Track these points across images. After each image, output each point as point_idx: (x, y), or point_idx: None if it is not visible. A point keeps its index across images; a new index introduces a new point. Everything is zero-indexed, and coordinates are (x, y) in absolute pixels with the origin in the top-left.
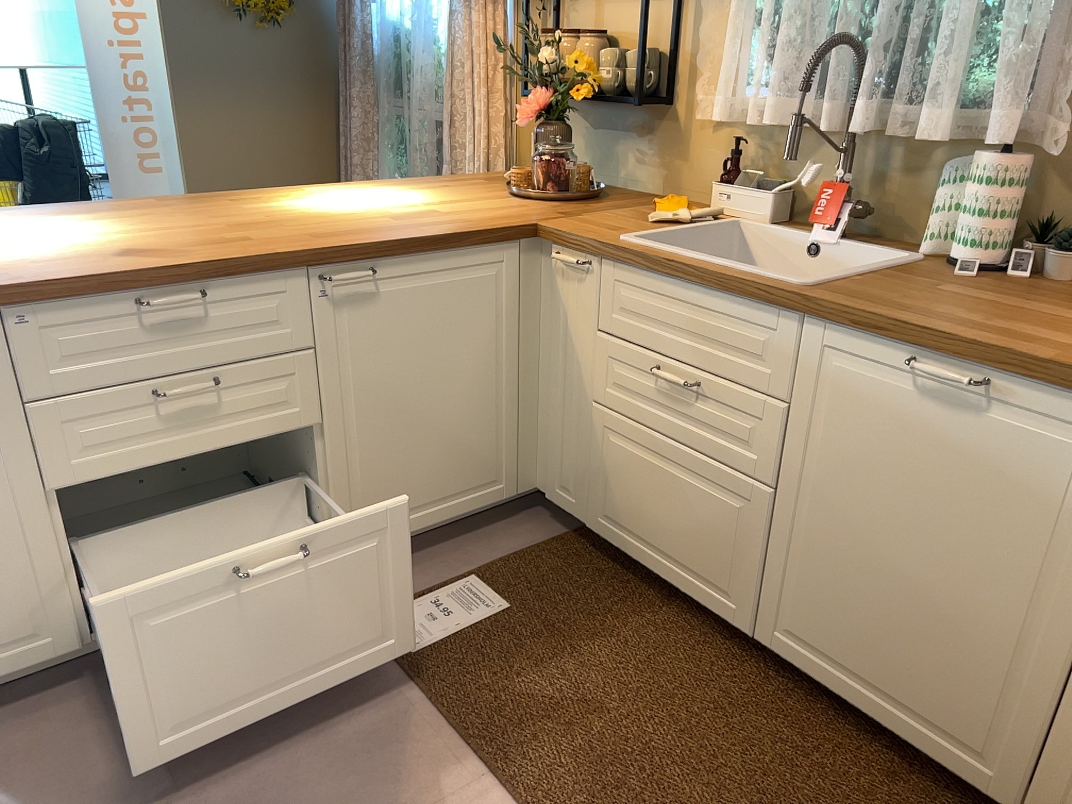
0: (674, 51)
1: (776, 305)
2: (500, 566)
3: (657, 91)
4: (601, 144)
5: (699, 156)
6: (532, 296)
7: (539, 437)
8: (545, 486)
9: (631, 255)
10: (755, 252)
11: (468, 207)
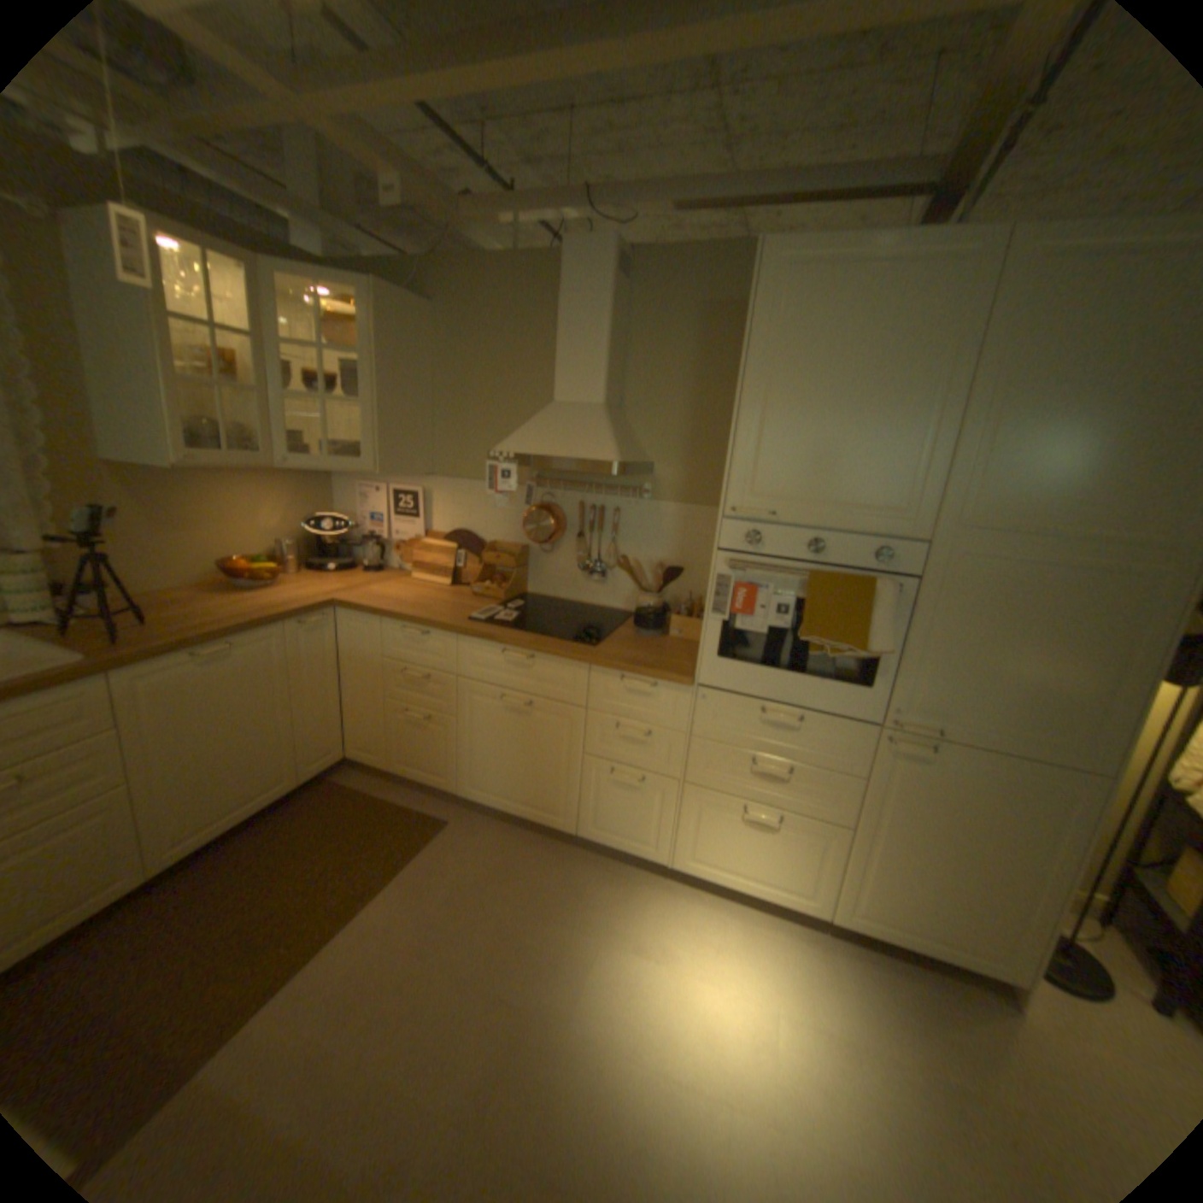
0: None
1: (88, 679)
2: None
3: None
4: None
5: None
6: None
7: None
8: None
9: None
10: None
11: None
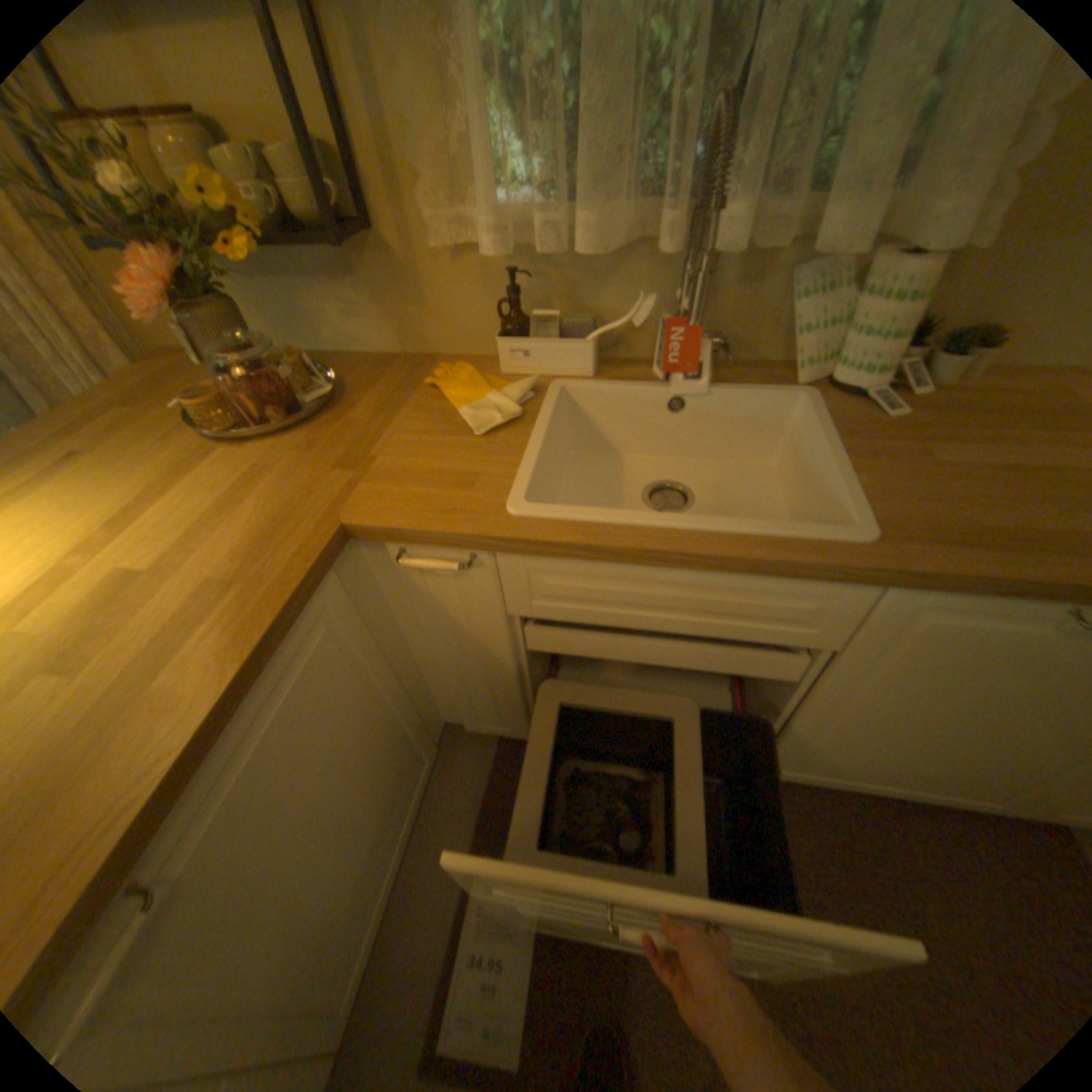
0: (343, 126)
1: (862, 582)
2: (484, 841)
3: (338, 202)
4: (275, 297)
5: (444, 293)
6: (372, 597)
7: (435, 694)
8: (459, 719)
9: (567, 548)
10: (598, 417)
11: (173, 518)
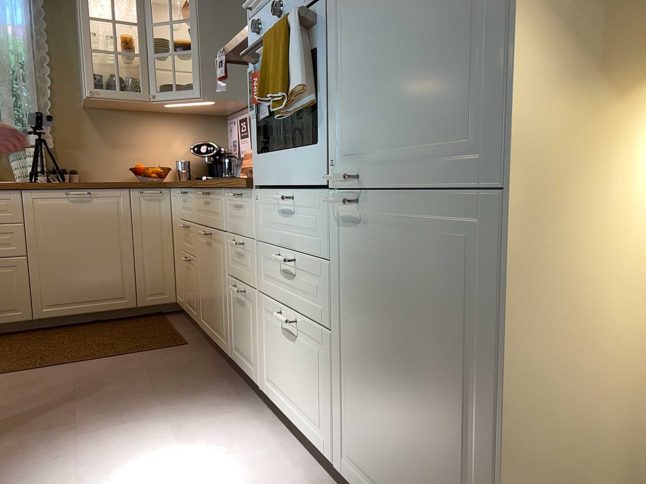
0: None
1: (10, 189)
2: None
3: None
4: None
5: None
6: None
7: None
8: None
9: None
10: None
11: None
